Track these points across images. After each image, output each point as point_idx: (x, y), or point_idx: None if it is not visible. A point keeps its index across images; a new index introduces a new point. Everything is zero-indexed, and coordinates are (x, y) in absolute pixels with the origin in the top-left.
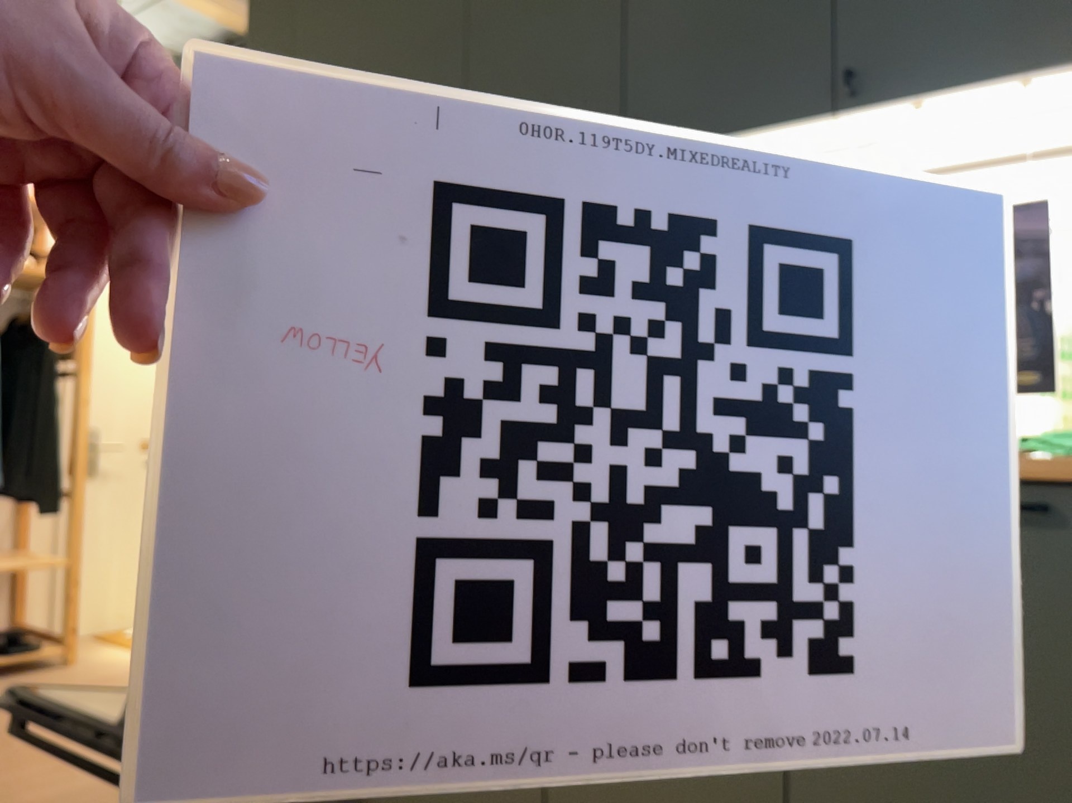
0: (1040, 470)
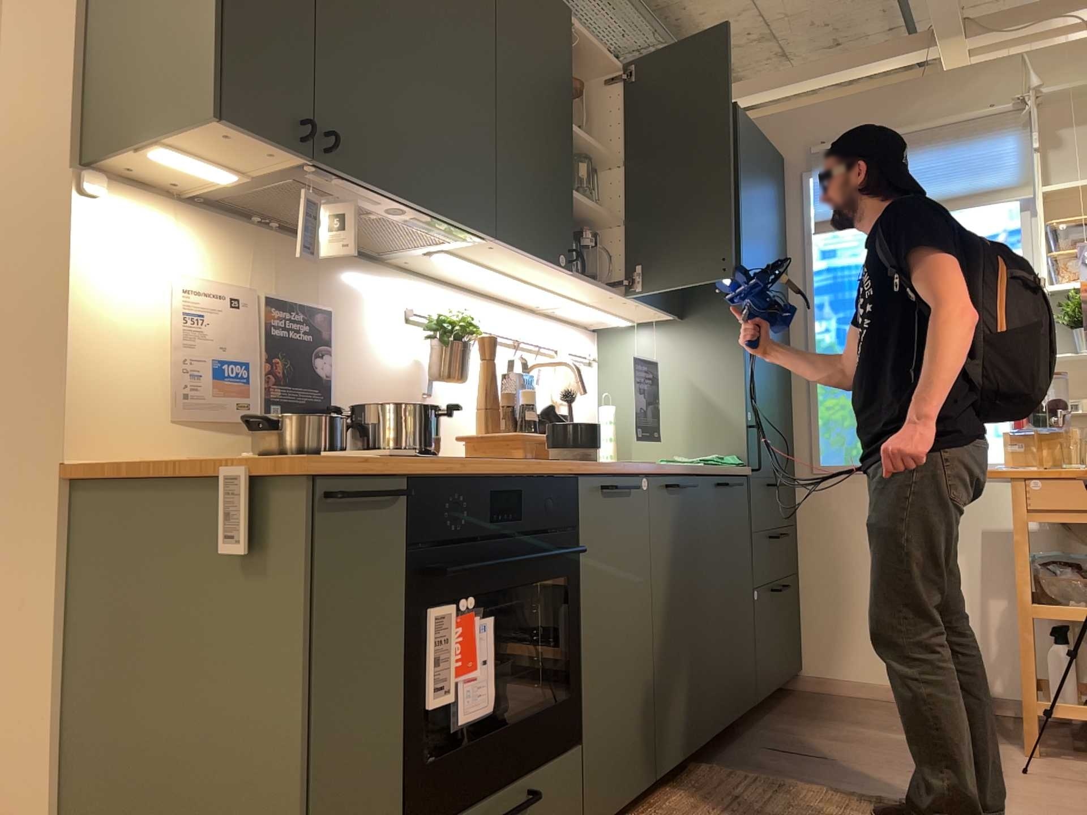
0: (732, 471)
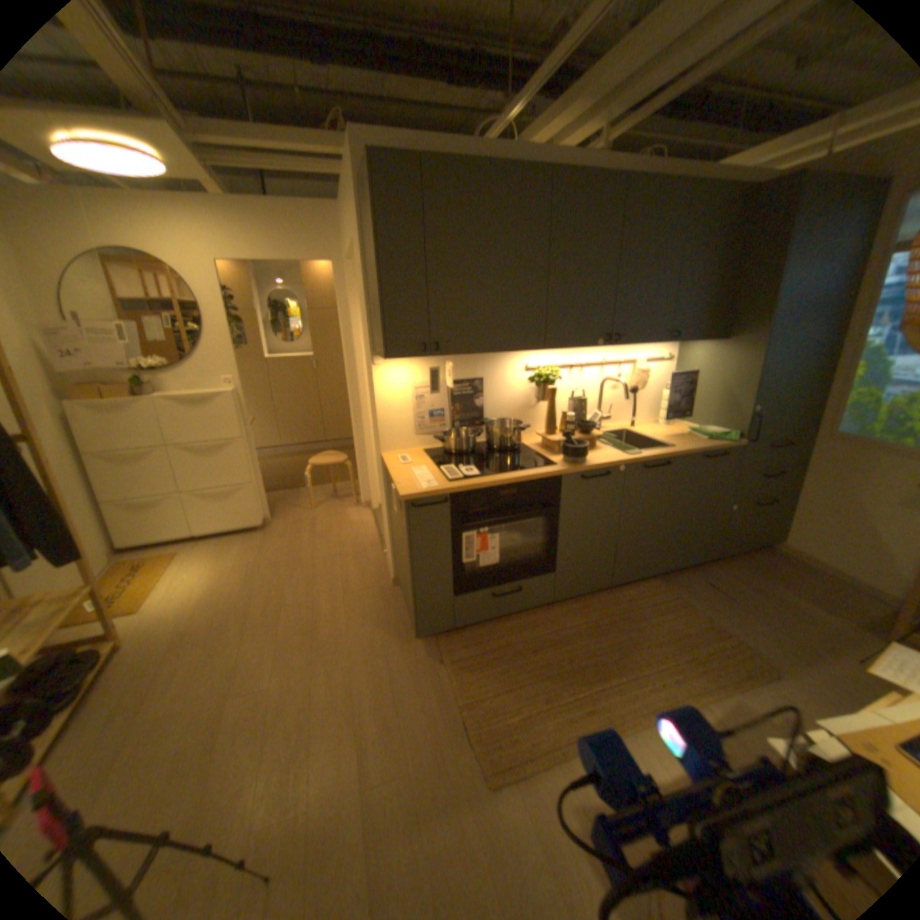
0: (722, 445)
